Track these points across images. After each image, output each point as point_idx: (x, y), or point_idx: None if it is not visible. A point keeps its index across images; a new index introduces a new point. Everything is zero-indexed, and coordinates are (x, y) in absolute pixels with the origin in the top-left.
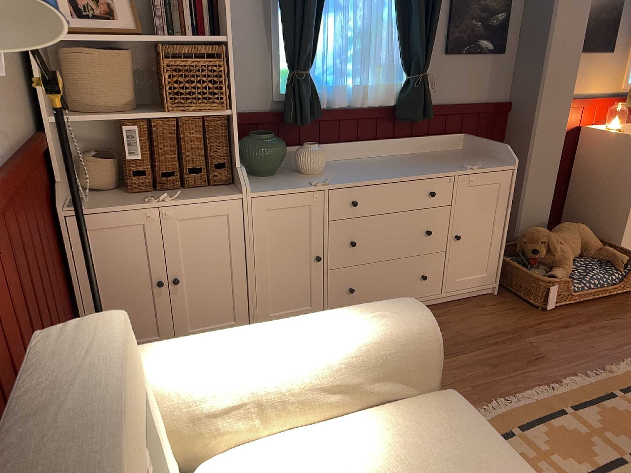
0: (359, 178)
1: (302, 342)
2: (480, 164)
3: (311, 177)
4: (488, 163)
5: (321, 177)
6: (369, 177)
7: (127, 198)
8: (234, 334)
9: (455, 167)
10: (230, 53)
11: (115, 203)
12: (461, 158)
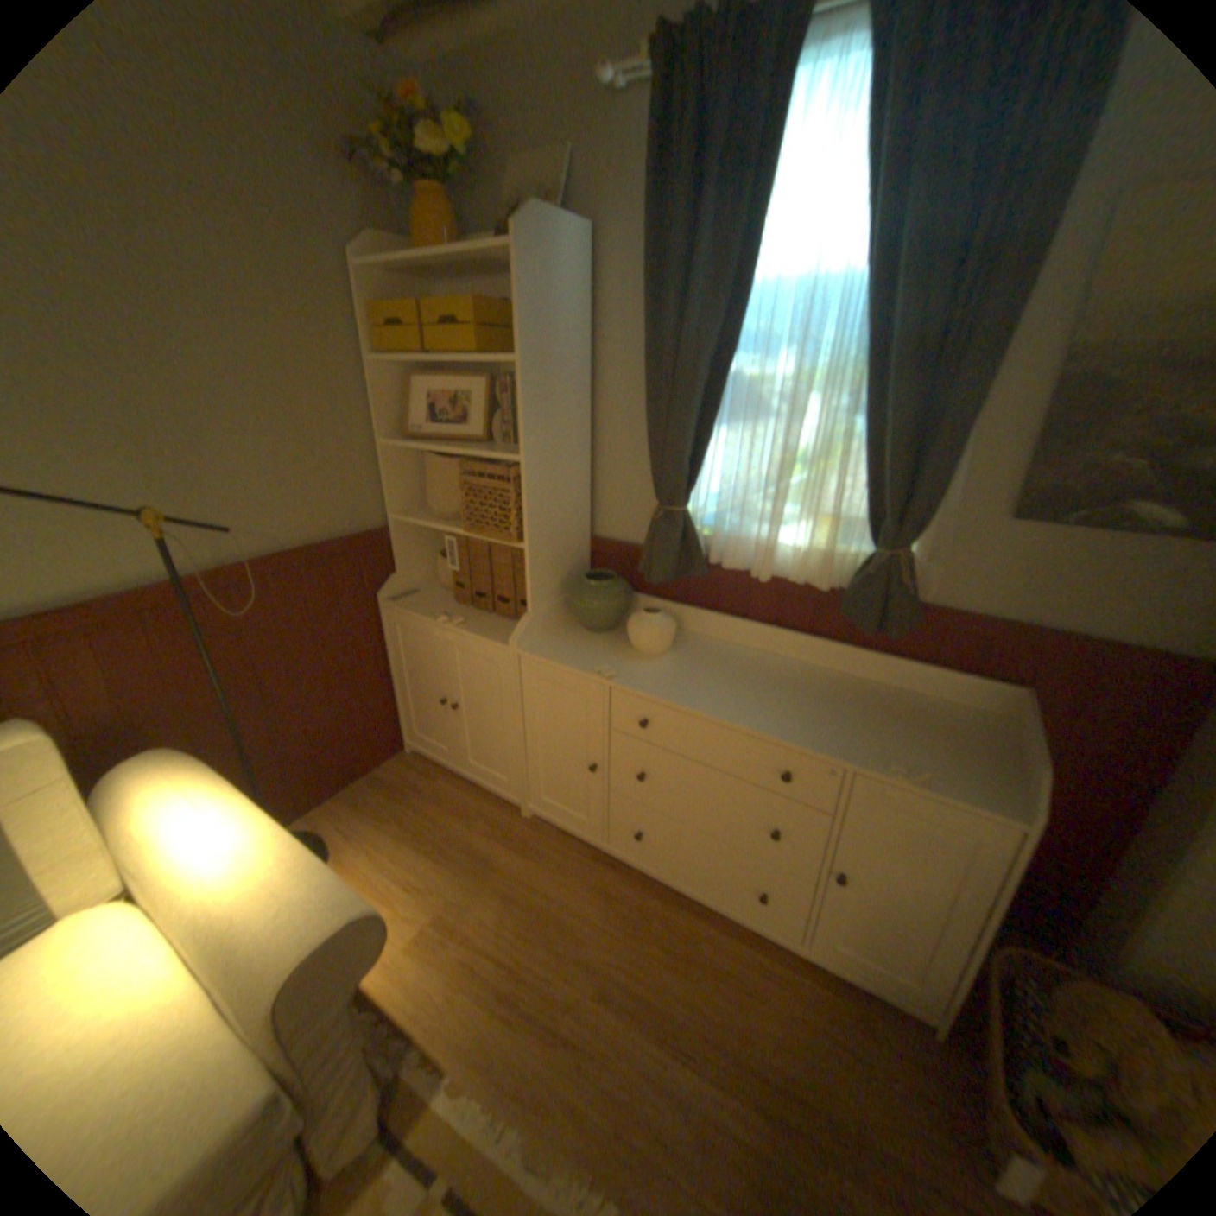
0: (673, 690)
1: (201, 866)
2: (927, 776)
3: (627, 657)
4: (981, 782)
5: (641, 661)
6: (689, 694)
7: (444, 605)
8: (212, 807)
9: (880, 752)
10: (525, 476)
11: (425, 607)
12: (953, 739)
